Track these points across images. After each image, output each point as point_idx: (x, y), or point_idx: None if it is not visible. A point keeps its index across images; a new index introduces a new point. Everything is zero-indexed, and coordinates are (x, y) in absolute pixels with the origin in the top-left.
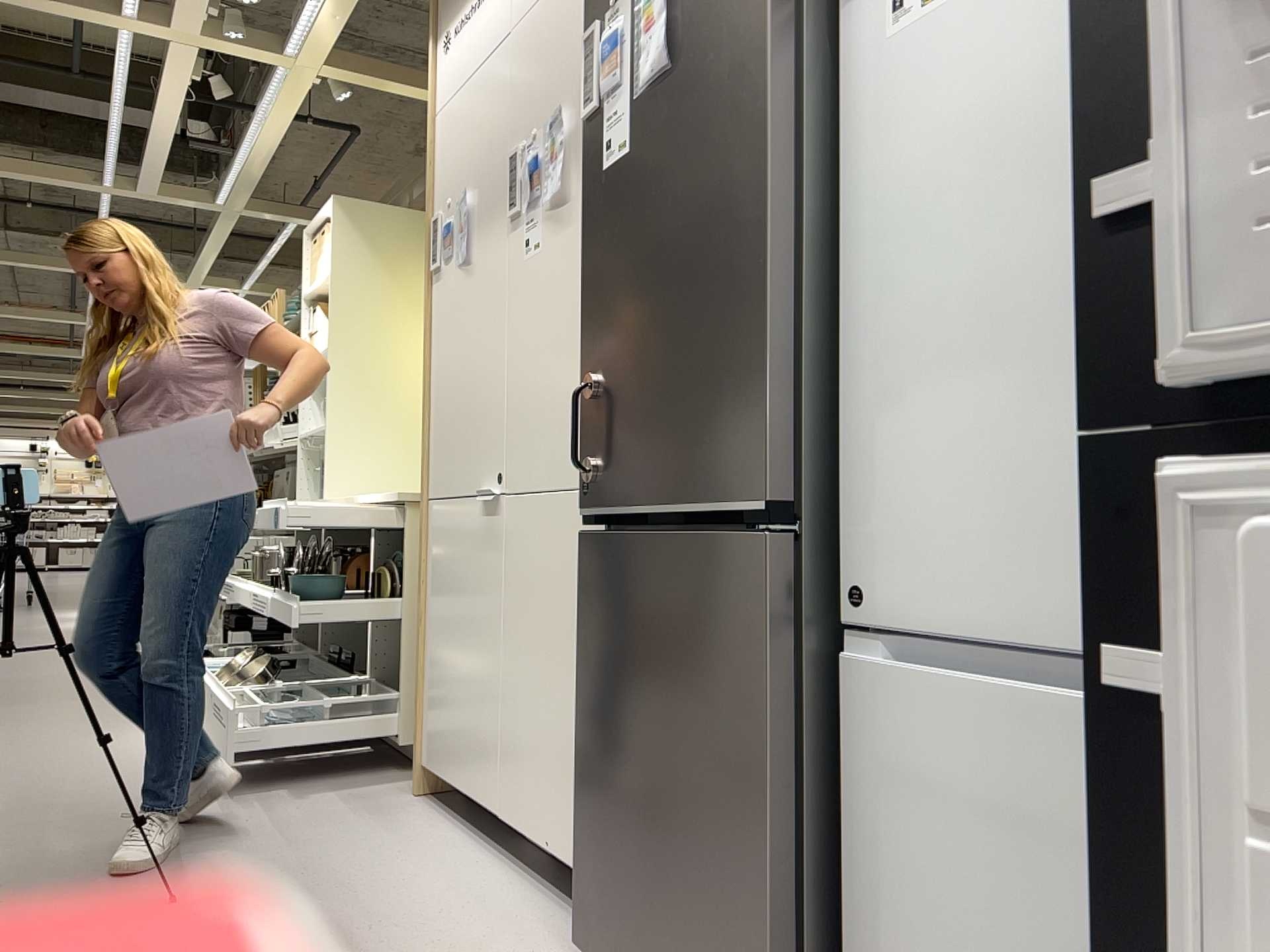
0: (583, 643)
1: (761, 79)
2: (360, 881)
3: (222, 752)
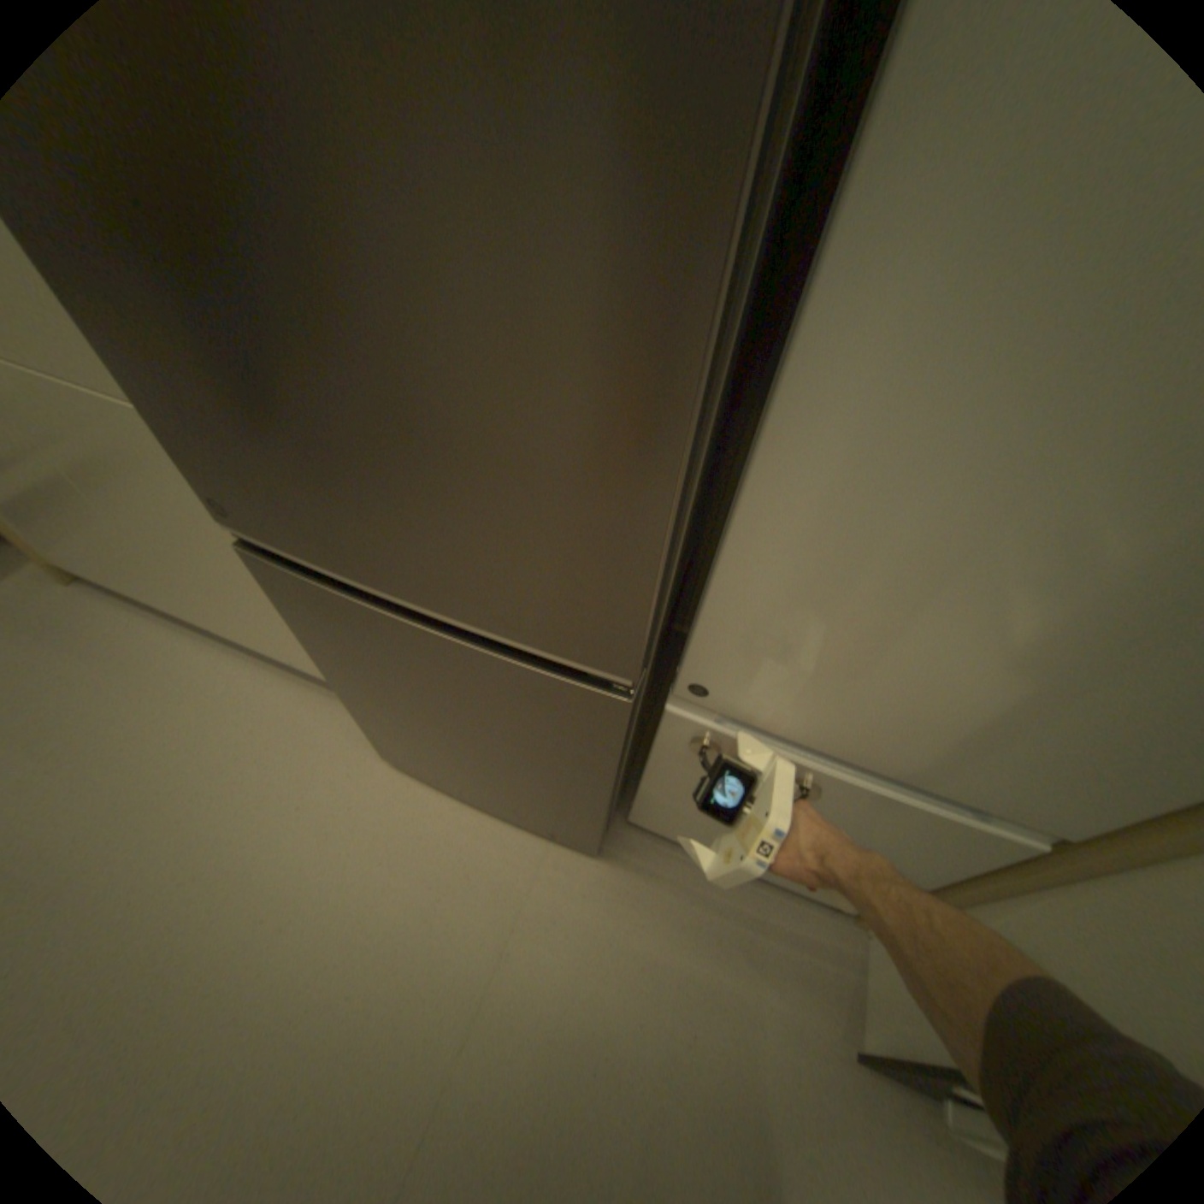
0: (305, 633)
1: None
2: (118, 747)
3: None
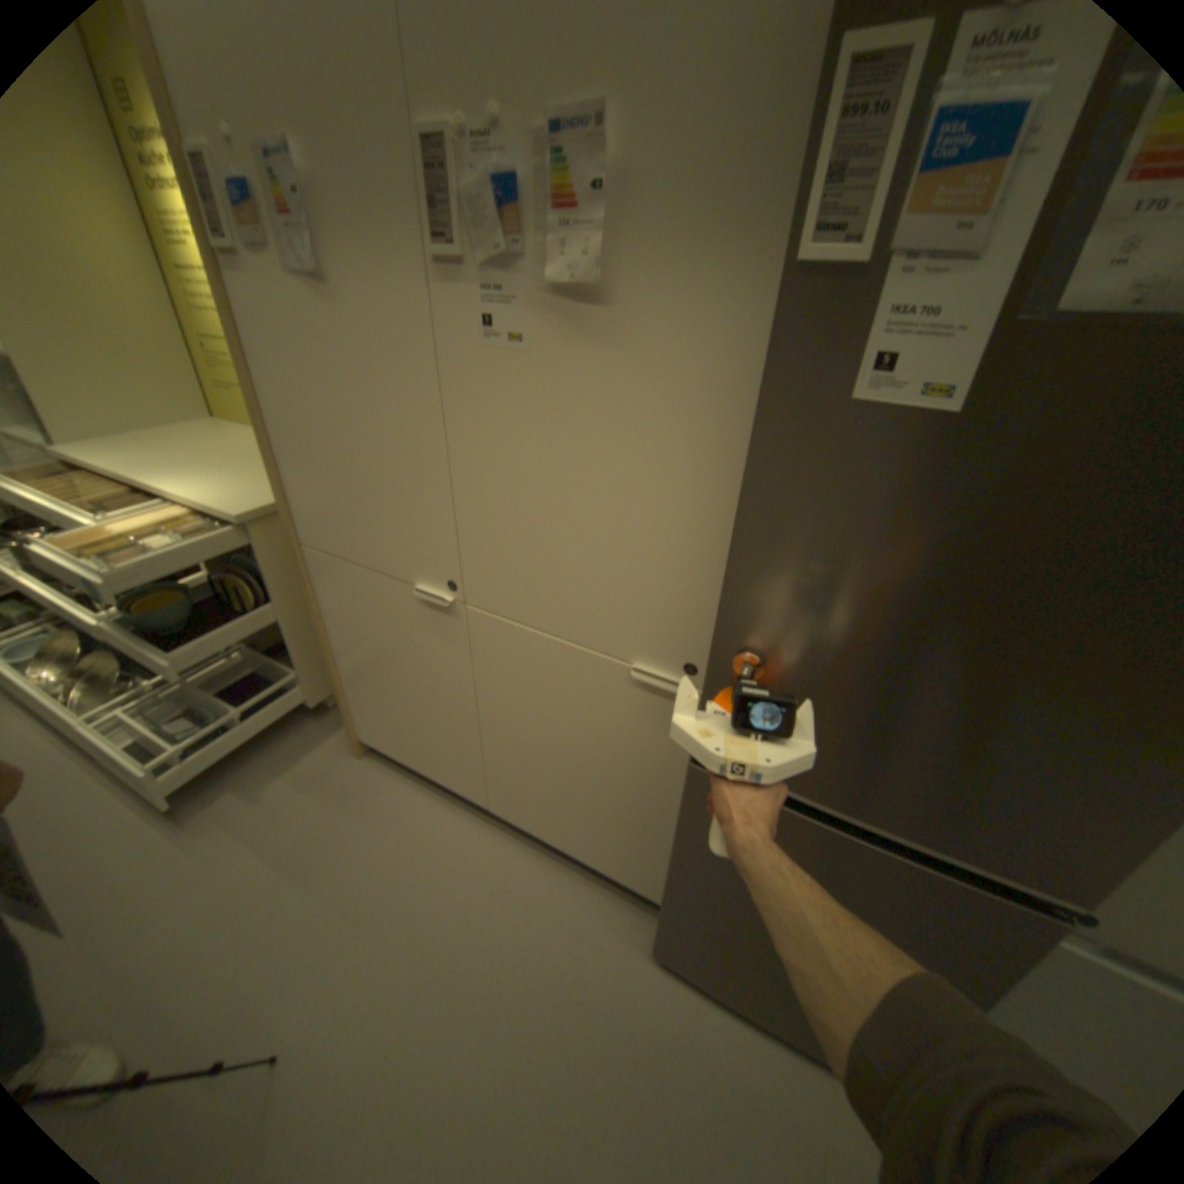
0: (690, 833)
1: None
2: (413, 918)
3: (143, 794)
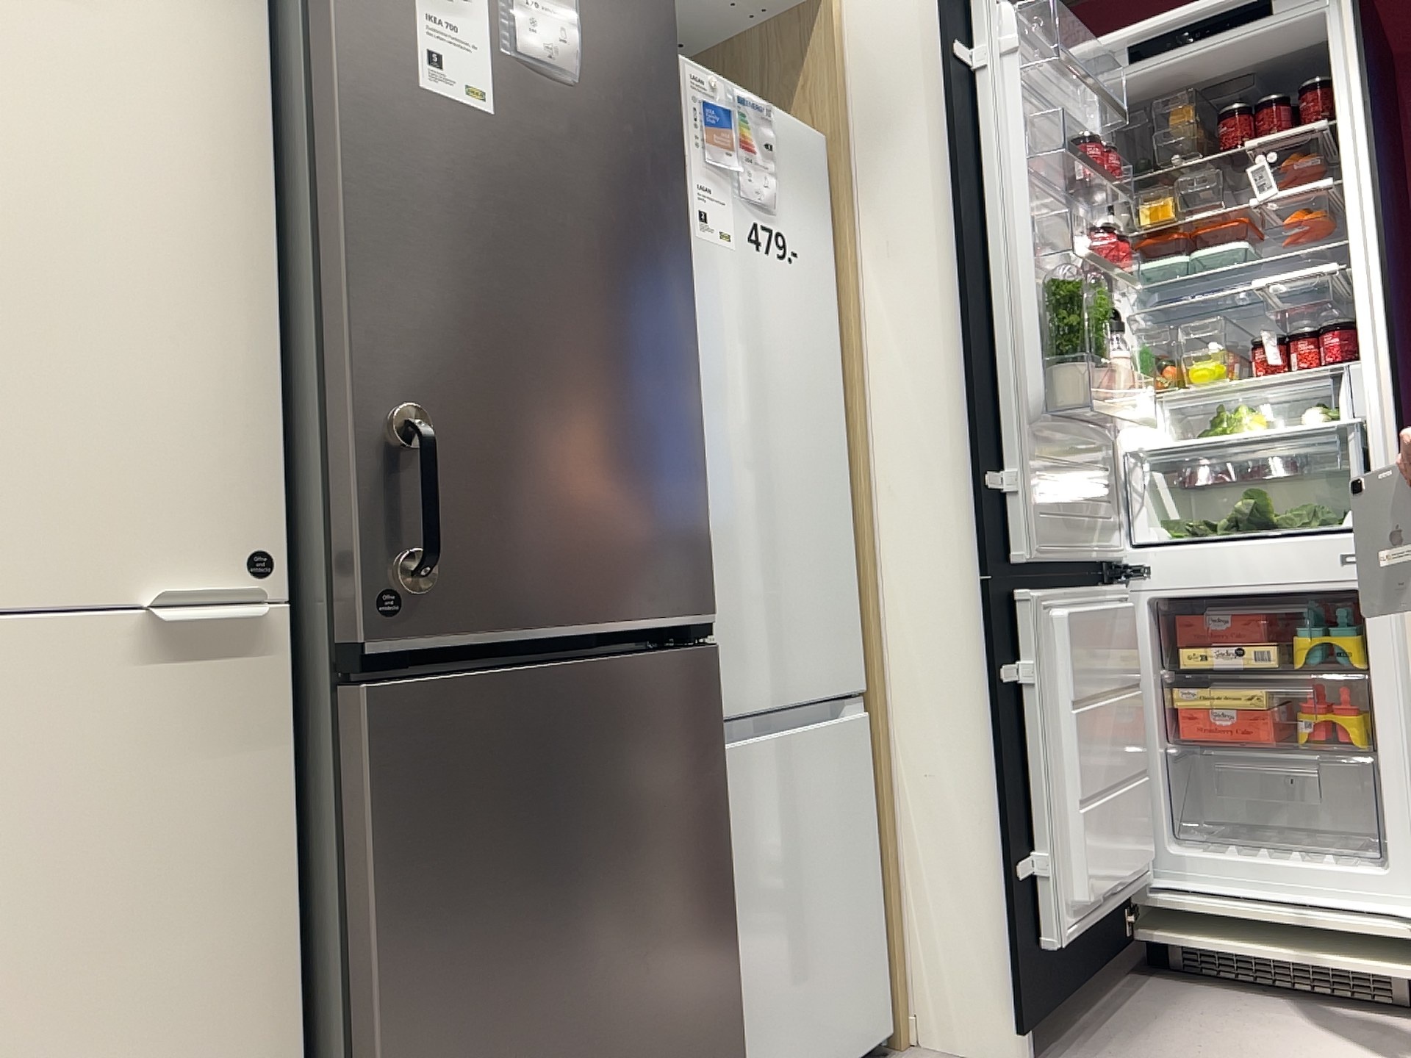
0: (392, 878)
1: (680, 206)
2: None
3: None
